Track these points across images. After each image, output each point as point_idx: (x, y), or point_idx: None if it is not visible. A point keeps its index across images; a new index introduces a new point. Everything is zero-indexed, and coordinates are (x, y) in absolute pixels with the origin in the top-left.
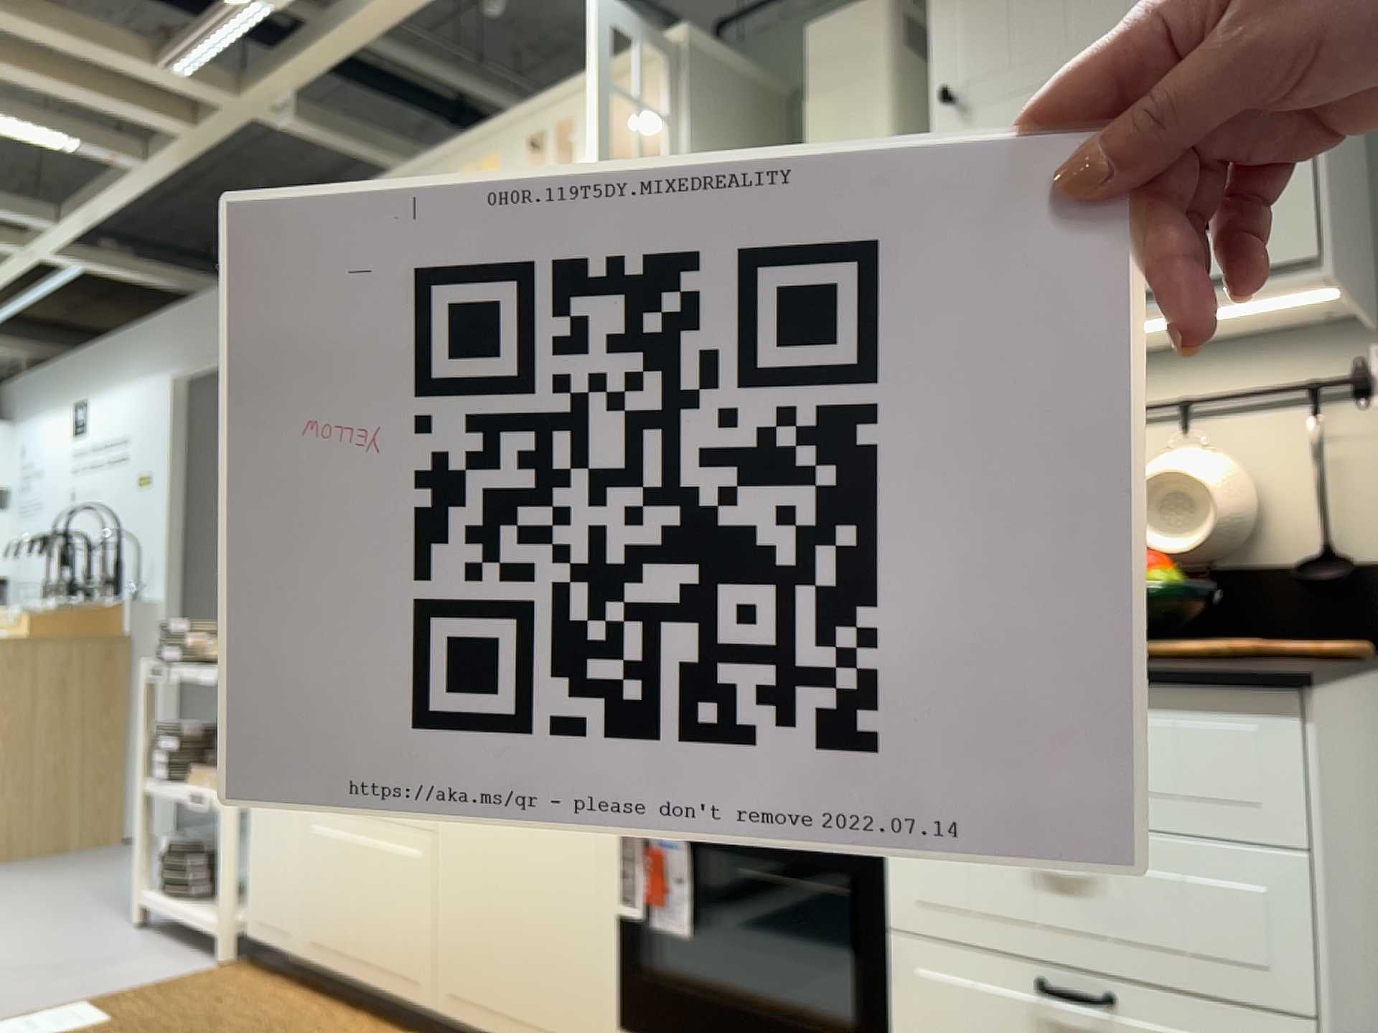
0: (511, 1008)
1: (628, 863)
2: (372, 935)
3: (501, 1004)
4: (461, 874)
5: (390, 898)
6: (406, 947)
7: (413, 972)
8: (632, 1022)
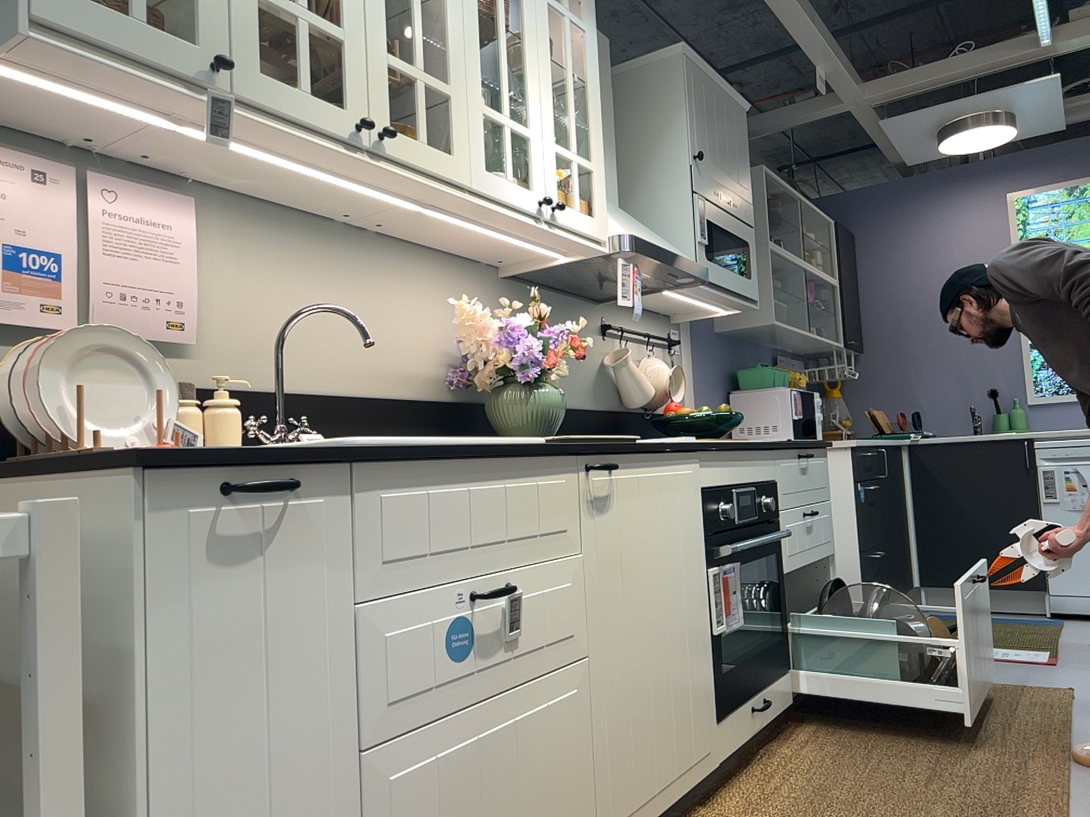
0: (663, 776)
1: (718, 592)
2: None
3: (655, 782)
4: (617, 681)
5: (541, 778)
6: None
7: None
8: (722, 708)
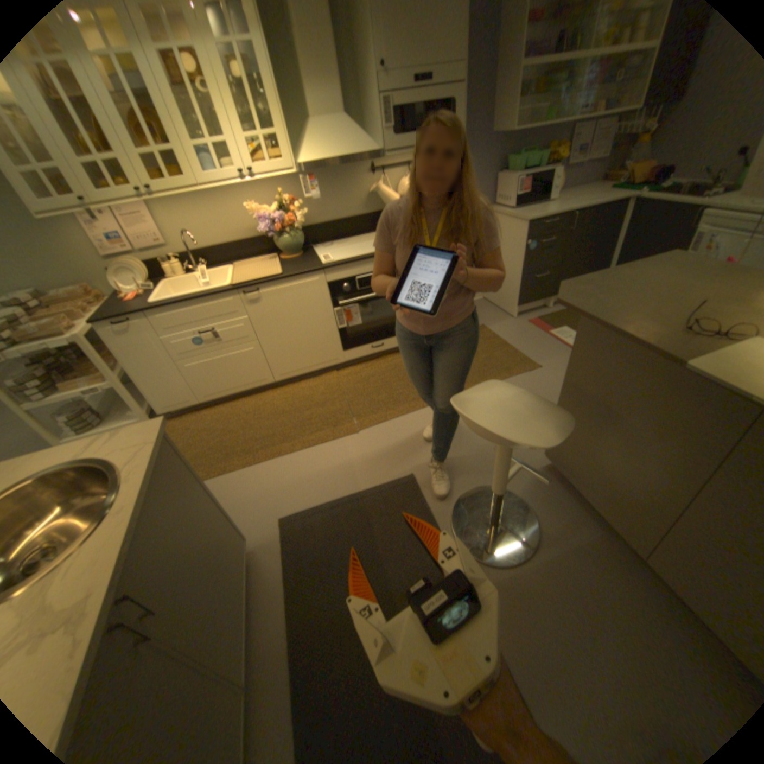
0: (306, 365)
1: (340, 316)
2: (238, 379)
3: (302, 366)
4: (275, 345)
5: (243, 366)
6: (257, 374)
7: (263, 377)
8: (346, 348)
